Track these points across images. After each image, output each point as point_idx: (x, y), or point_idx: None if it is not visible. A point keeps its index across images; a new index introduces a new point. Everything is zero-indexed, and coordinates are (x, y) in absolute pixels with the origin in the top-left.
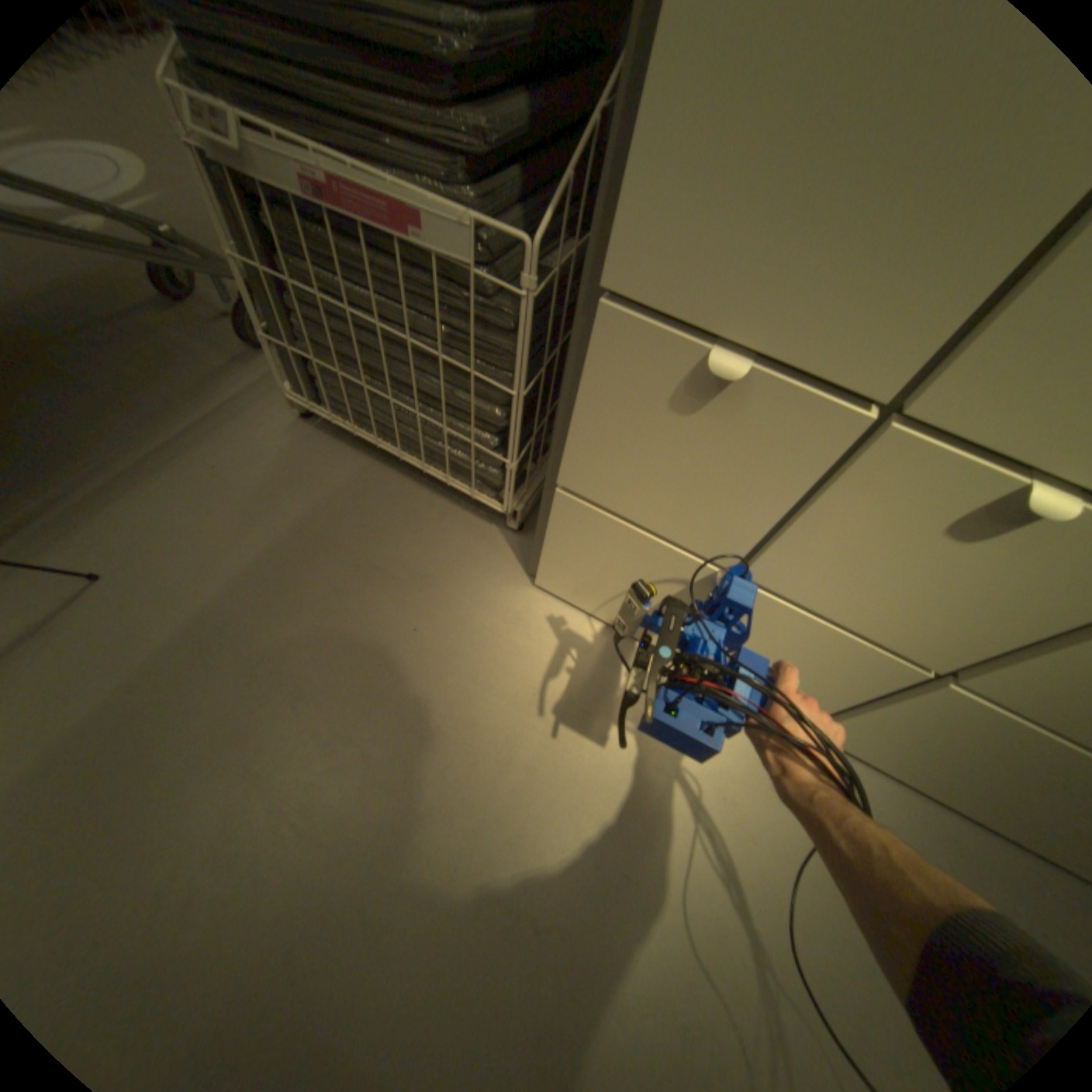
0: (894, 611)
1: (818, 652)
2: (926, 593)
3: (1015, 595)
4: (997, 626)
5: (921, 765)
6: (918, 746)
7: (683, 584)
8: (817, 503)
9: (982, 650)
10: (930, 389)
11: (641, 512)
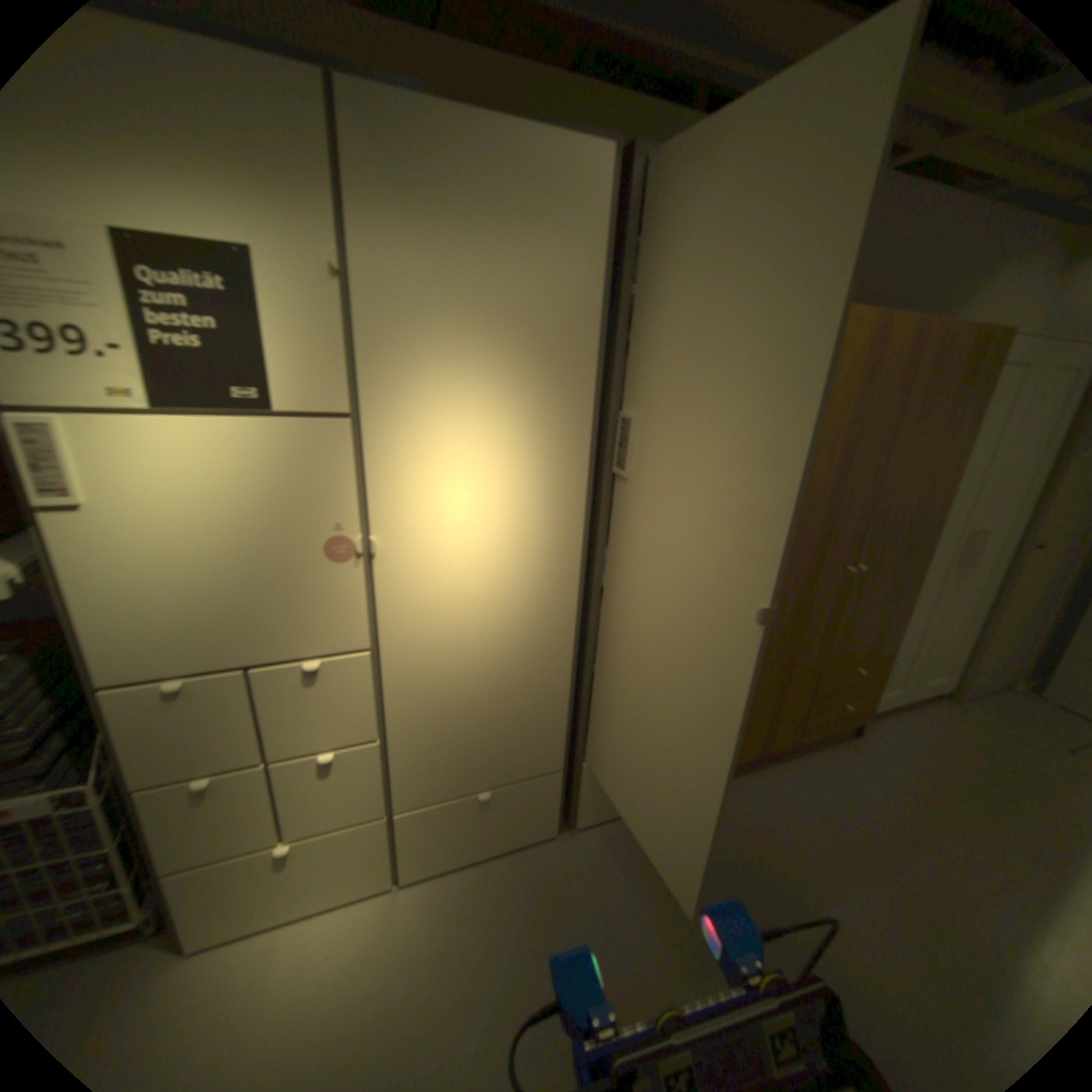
0: (342, 812)
1: (346, 849)
2: (340, 799)
3: (357, 781)
4: (369, 792)
5: (438, 857)
6: (424, 850)
7: (264, 872)
8: (275, 800)
9: (380, 801)
10: (266, 756)
11: (212, 857)
